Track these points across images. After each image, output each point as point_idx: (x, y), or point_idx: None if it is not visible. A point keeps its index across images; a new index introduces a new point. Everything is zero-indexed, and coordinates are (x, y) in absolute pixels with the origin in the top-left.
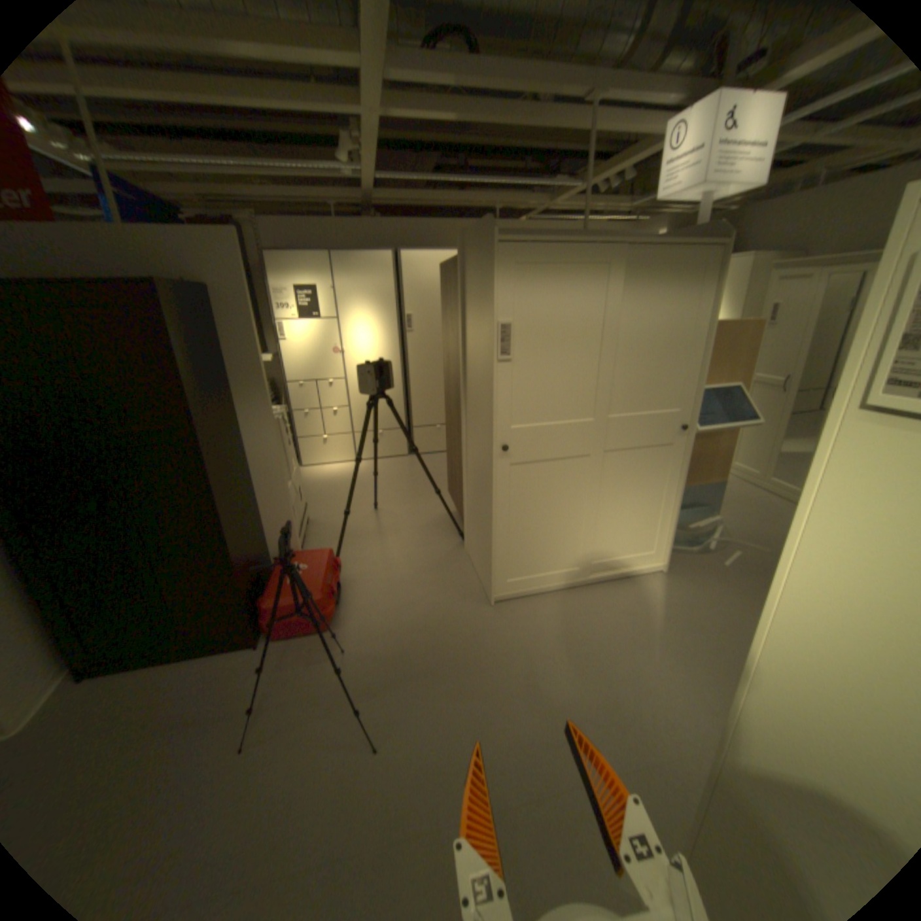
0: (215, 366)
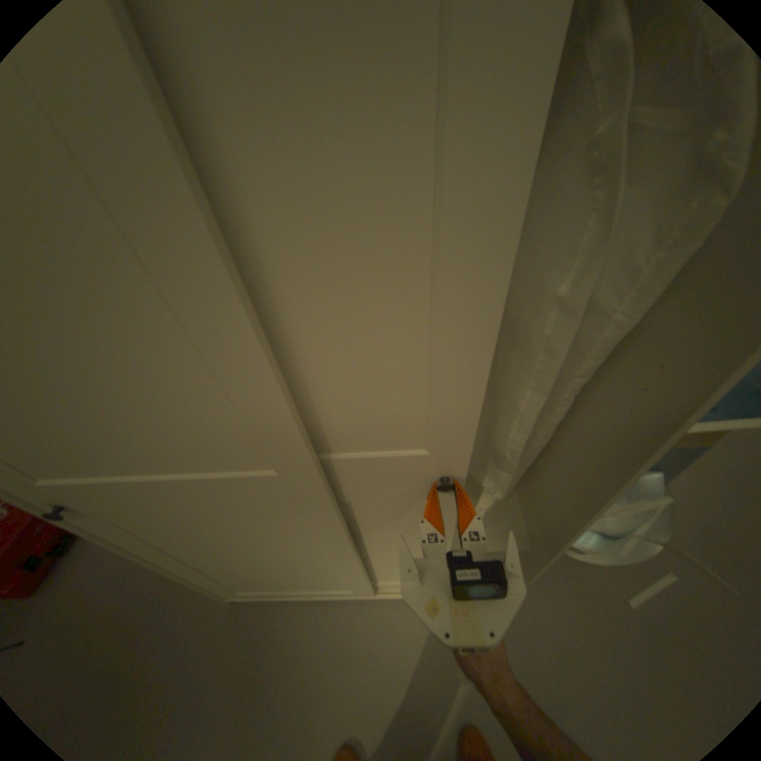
0: None
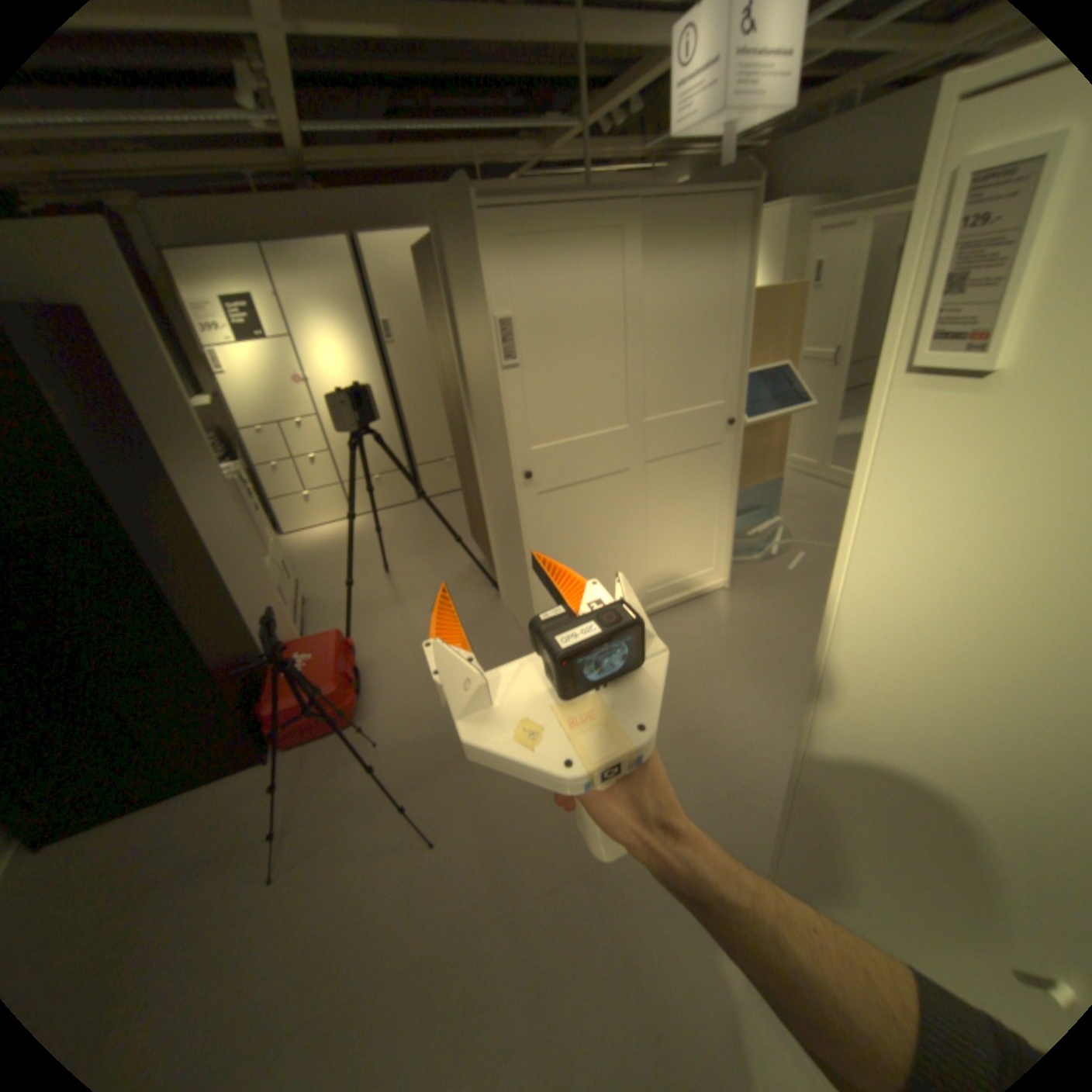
0: (126, 420)
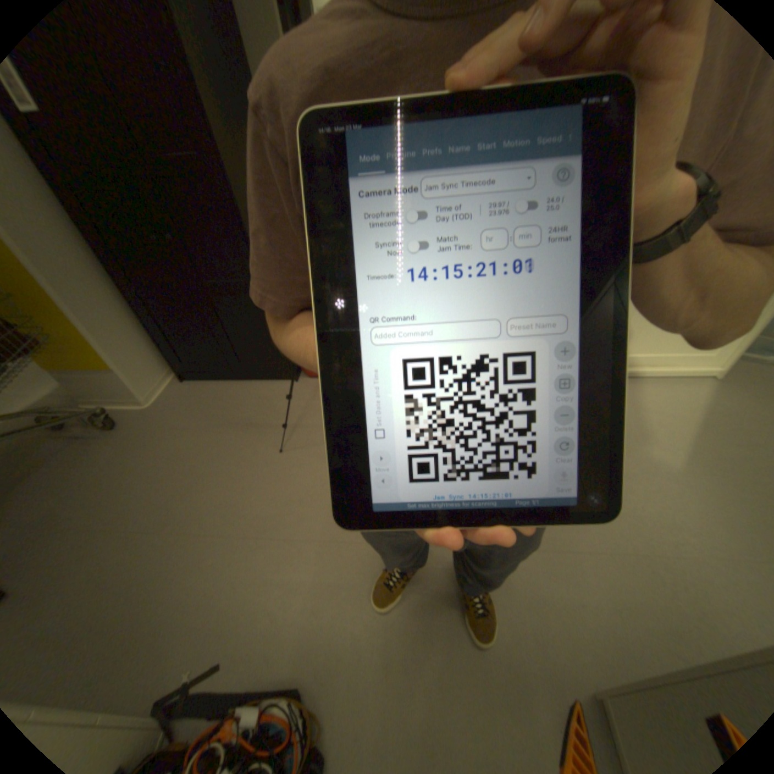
0: (241, 86)
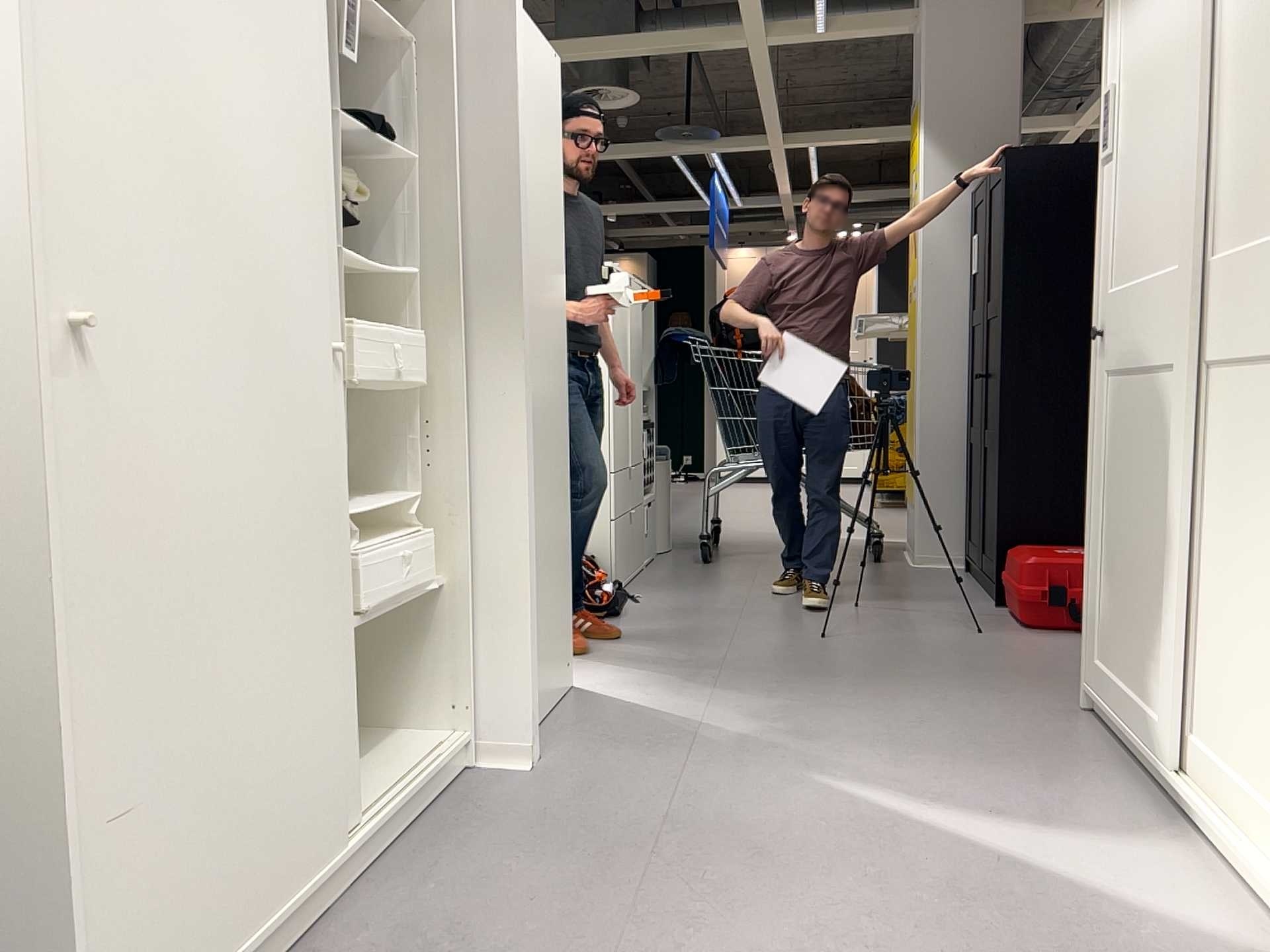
0: None
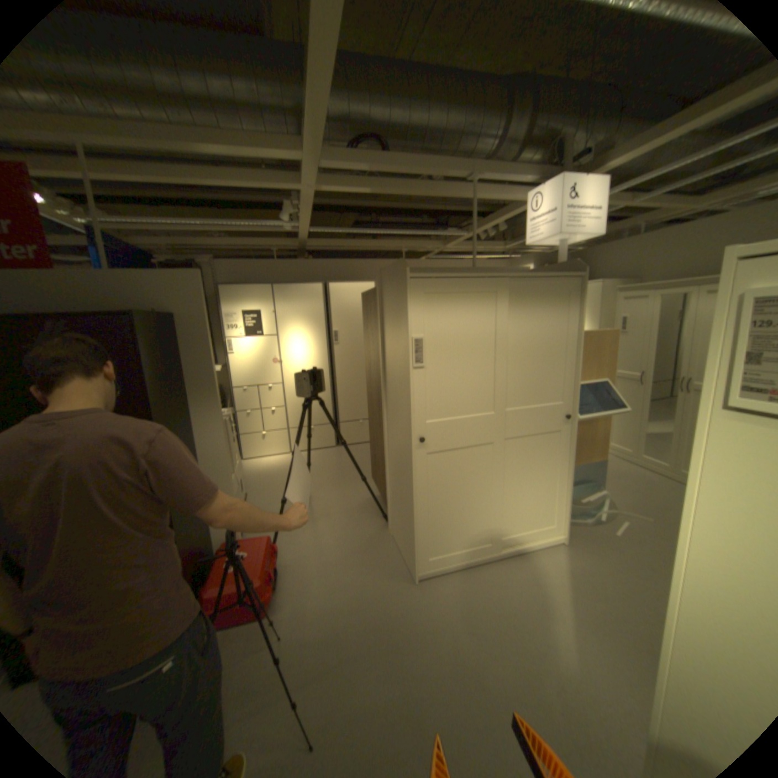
0: (176, 378)
